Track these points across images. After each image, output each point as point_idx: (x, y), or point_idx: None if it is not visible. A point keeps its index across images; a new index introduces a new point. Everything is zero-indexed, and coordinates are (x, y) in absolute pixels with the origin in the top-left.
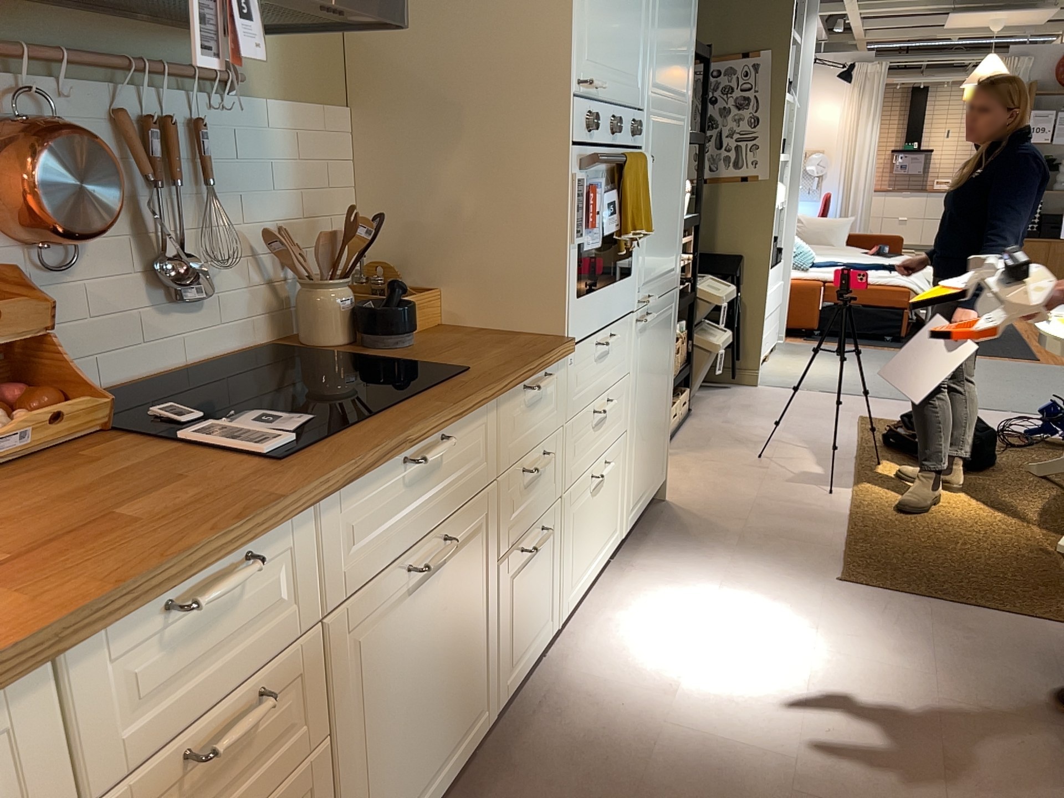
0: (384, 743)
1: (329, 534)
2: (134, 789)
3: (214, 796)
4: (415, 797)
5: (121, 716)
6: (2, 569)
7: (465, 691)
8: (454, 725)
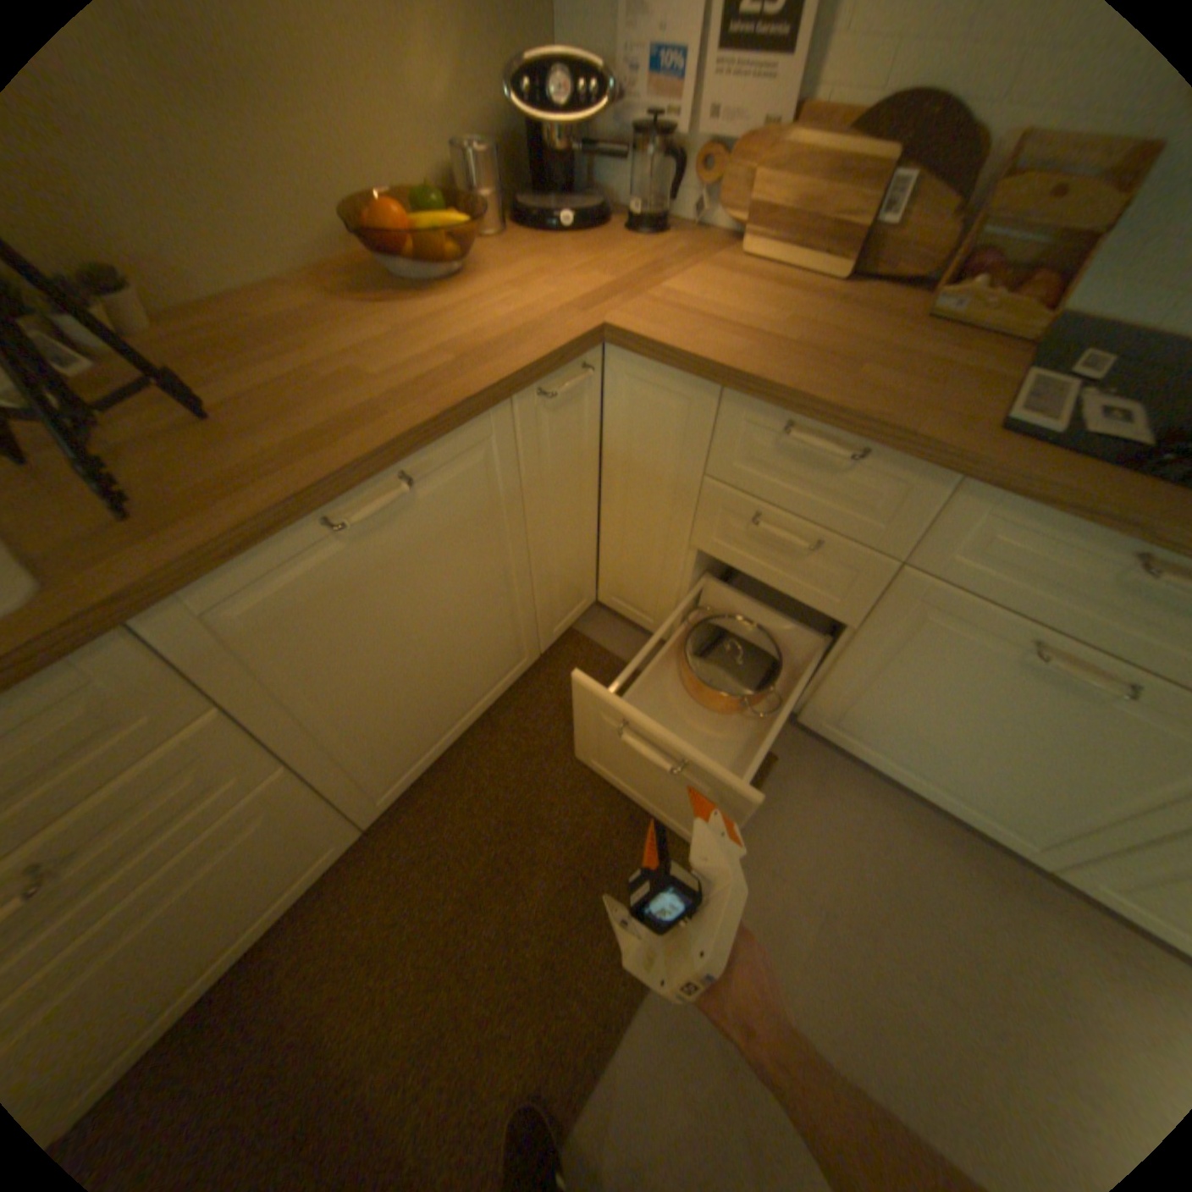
0: (904, 701)
1: (972, 518)
2: (735, 498)
3: (770, 557)
4: (905, 765)
5: (746, 457)
6: (786, 343)
7: (1032, 807)
8: (990, 799)
